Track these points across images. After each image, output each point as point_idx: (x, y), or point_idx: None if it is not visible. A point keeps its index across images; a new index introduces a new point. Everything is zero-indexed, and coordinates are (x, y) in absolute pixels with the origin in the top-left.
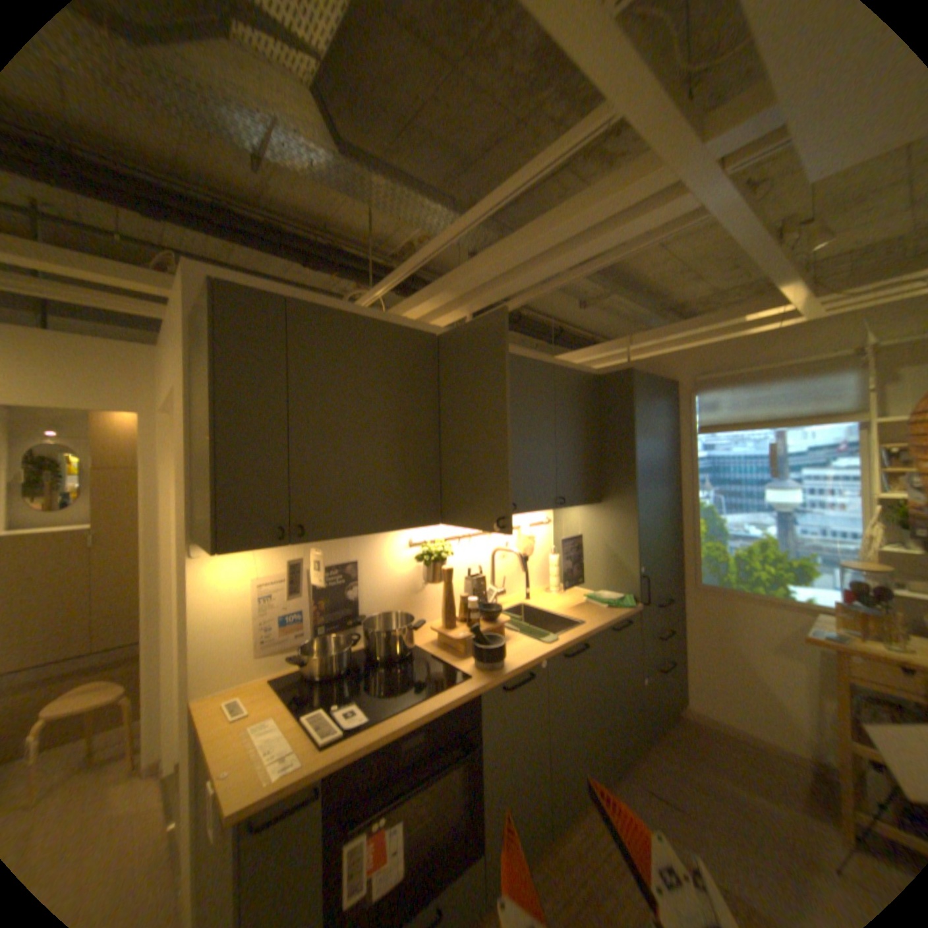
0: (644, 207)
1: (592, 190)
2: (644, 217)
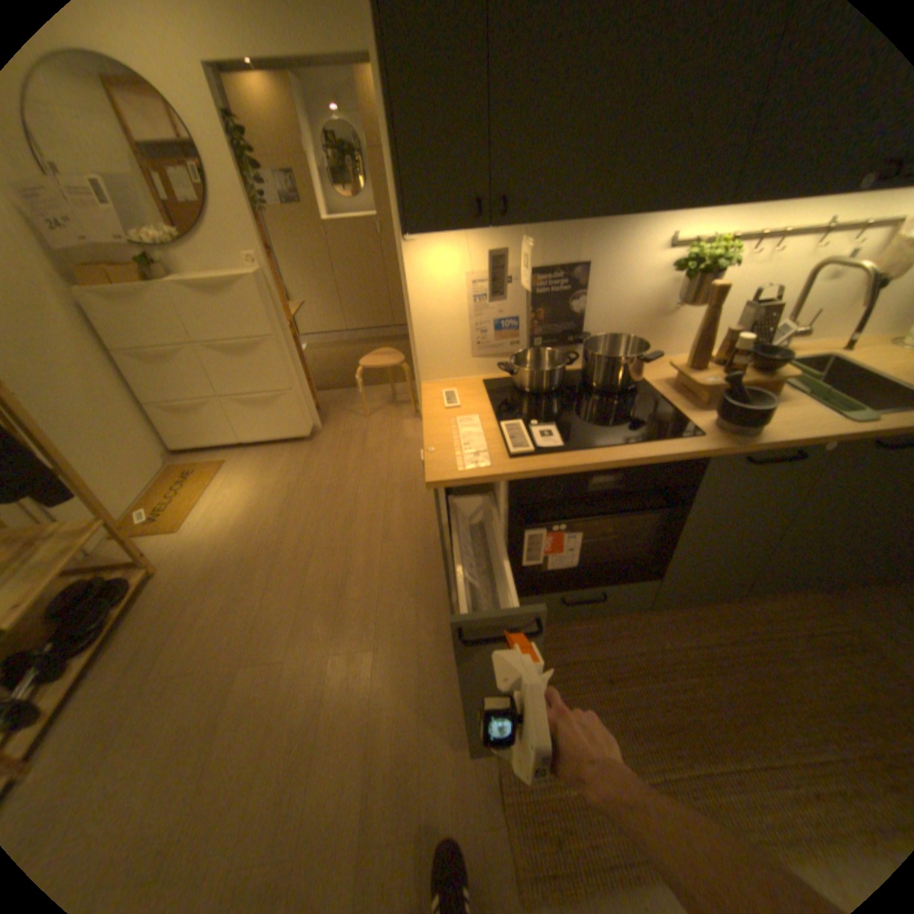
0: None
1: None
2: None
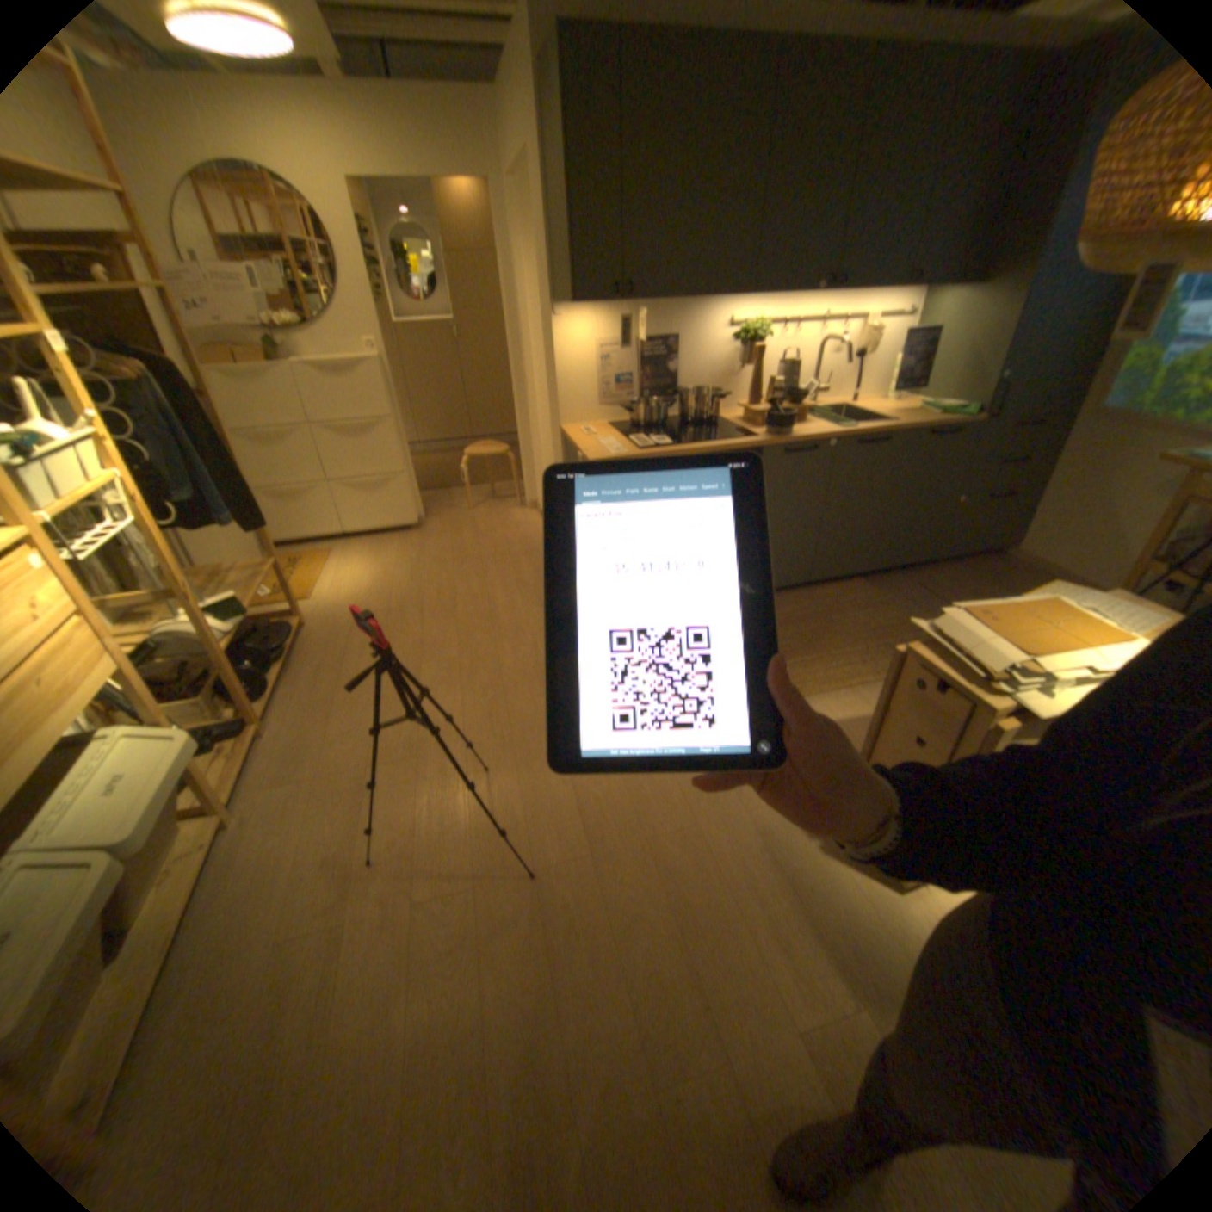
0: None
1: None
2: None
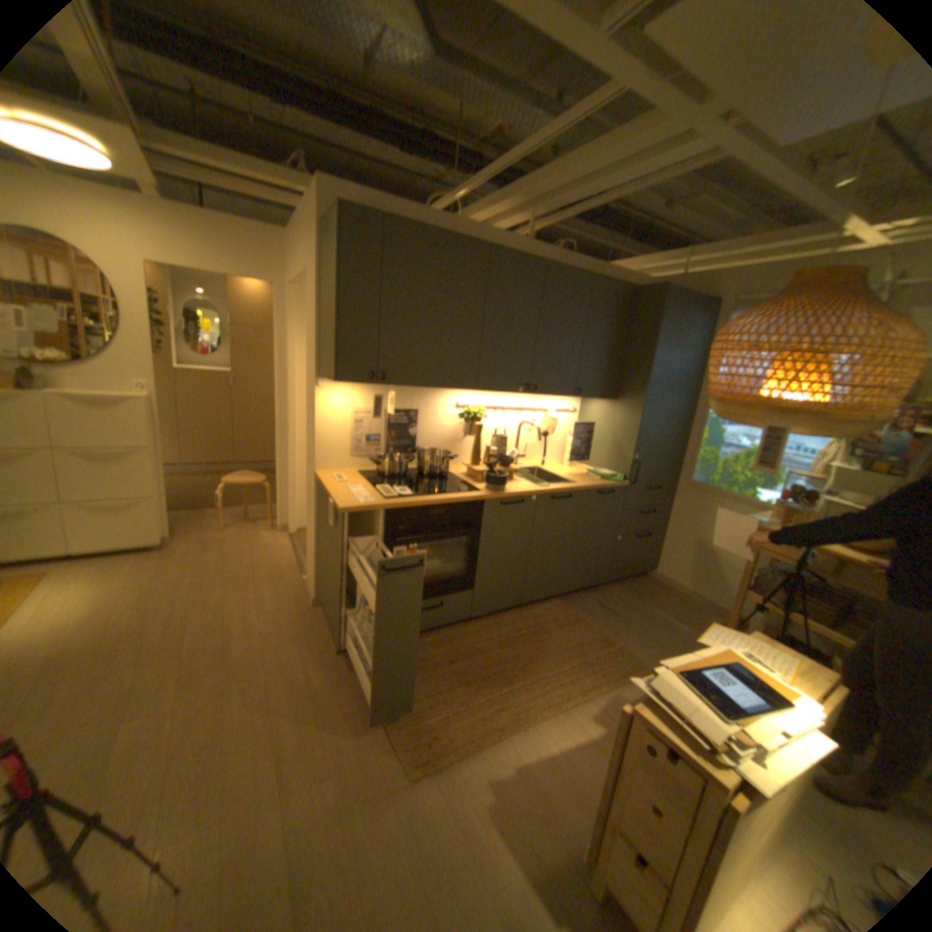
0: (669, 145)
1: (624, 129)
2: (667, 154)
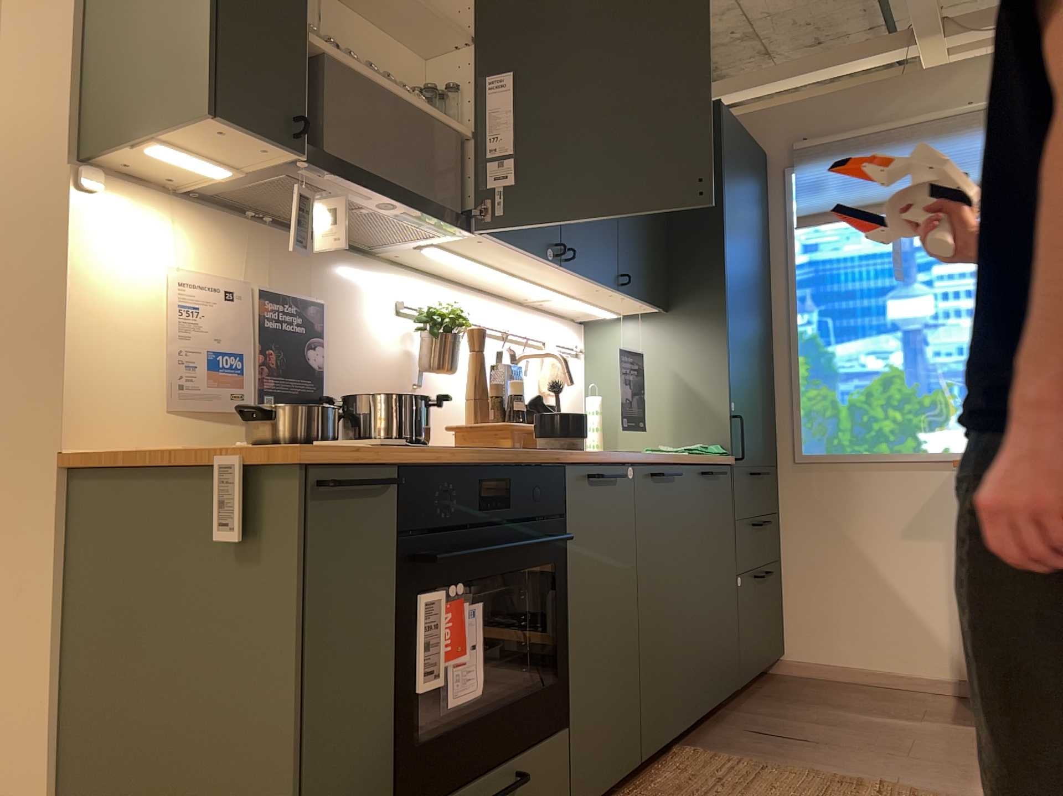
0: None
1: None
2: None
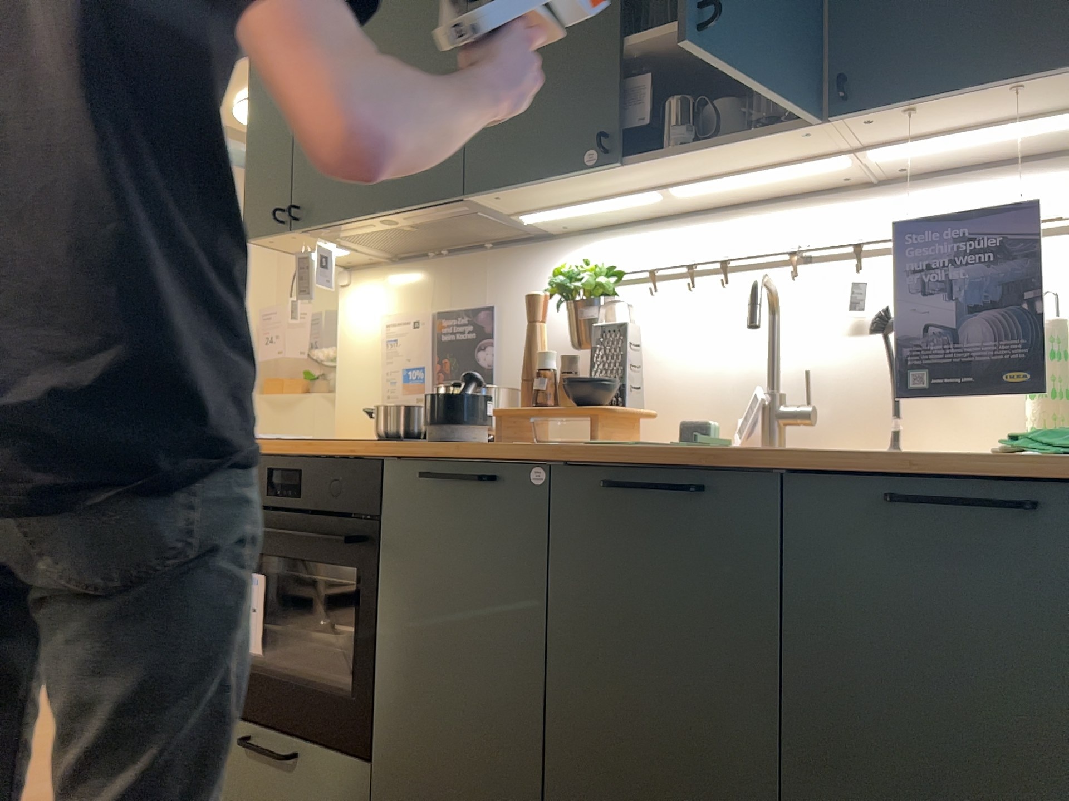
0: None
1: None
2: None
